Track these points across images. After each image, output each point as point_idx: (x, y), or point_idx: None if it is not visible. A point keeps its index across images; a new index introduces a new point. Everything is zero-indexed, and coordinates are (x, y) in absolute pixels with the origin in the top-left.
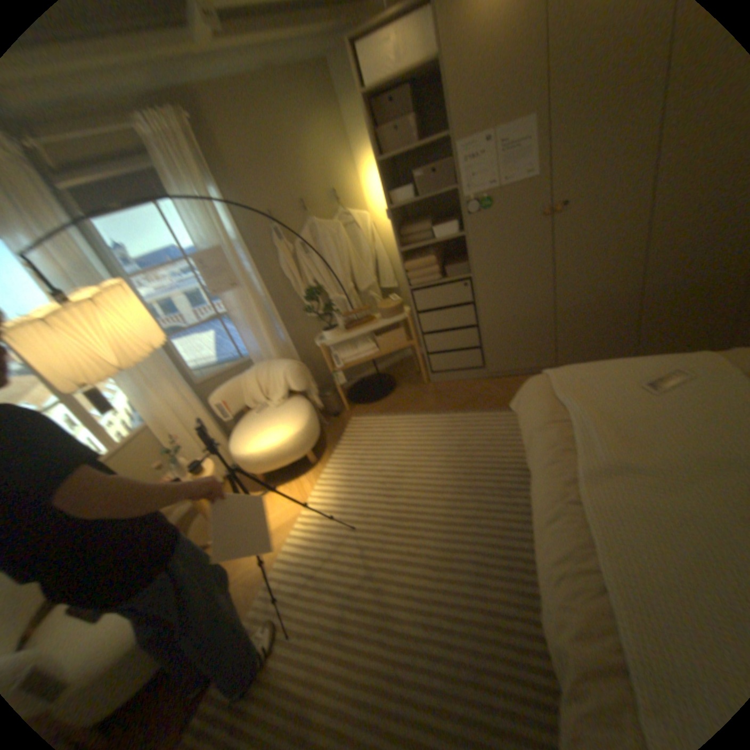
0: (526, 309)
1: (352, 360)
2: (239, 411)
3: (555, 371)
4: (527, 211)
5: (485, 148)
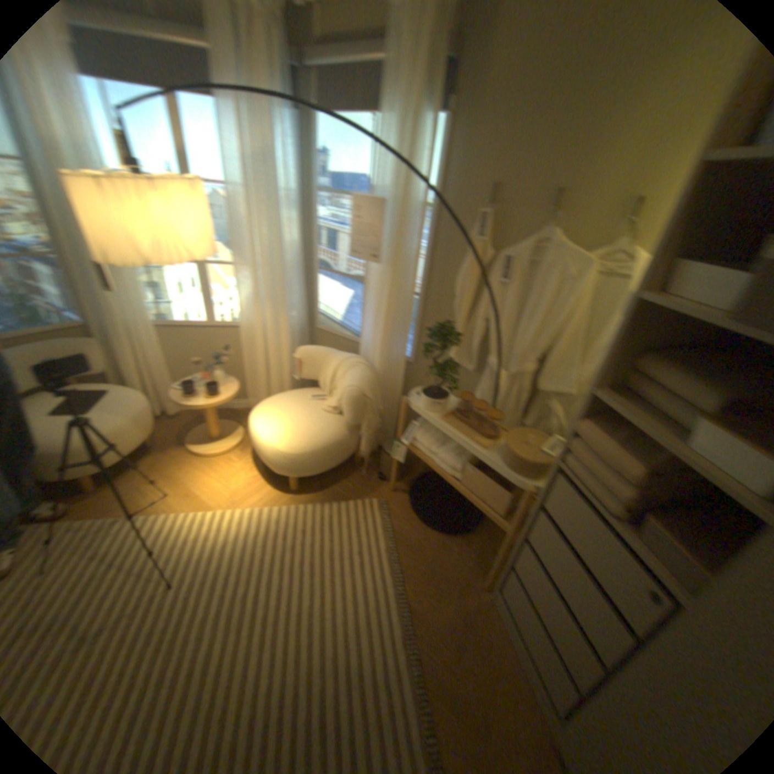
0: None
1: (423, 450)
2: (307, 378)
3: None
4: None
5: None
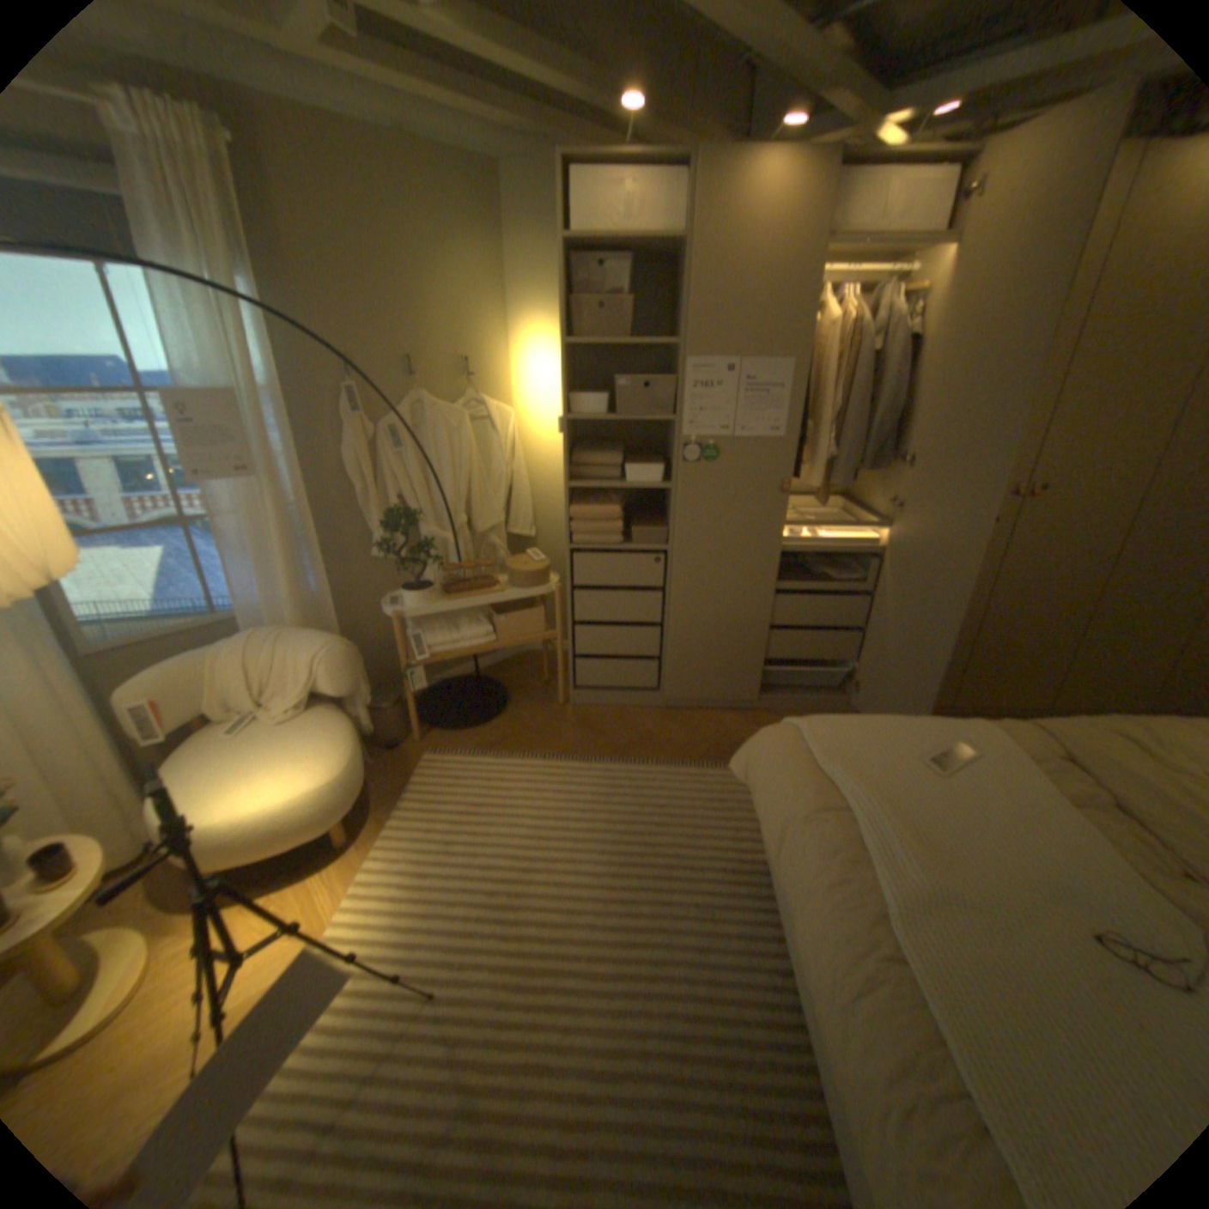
0: (734, 614)
1: (445, 649)
2: (179, 724)
3: (807, 723)
4: (761, 480)
5: (724, 380)
